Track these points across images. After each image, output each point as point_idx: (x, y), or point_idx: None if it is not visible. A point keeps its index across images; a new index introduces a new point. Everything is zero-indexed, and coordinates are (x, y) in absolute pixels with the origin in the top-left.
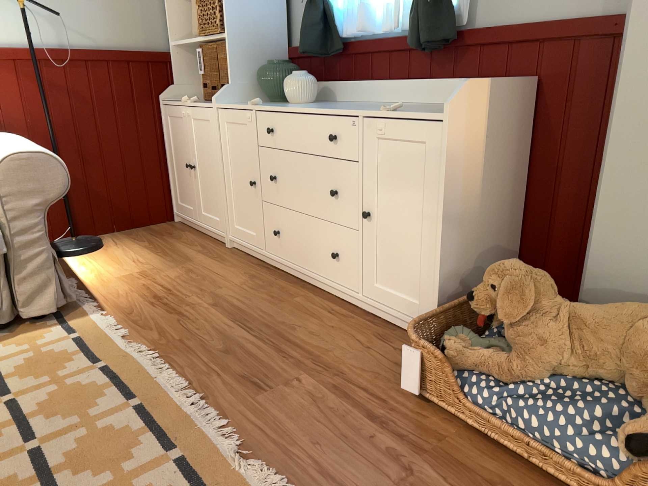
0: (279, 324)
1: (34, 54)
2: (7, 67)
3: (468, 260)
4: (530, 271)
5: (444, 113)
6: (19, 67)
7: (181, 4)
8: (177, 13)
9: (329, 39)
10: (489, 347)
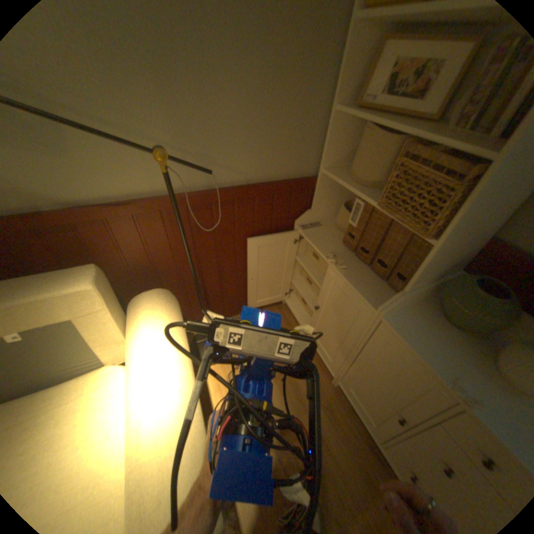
0: None
1: (180, 221)
2: (152, 214)
3: None
4: None
5: None
6: (165, 212)
7: (350, 118)
8: (342, 131)
9: None
10: None
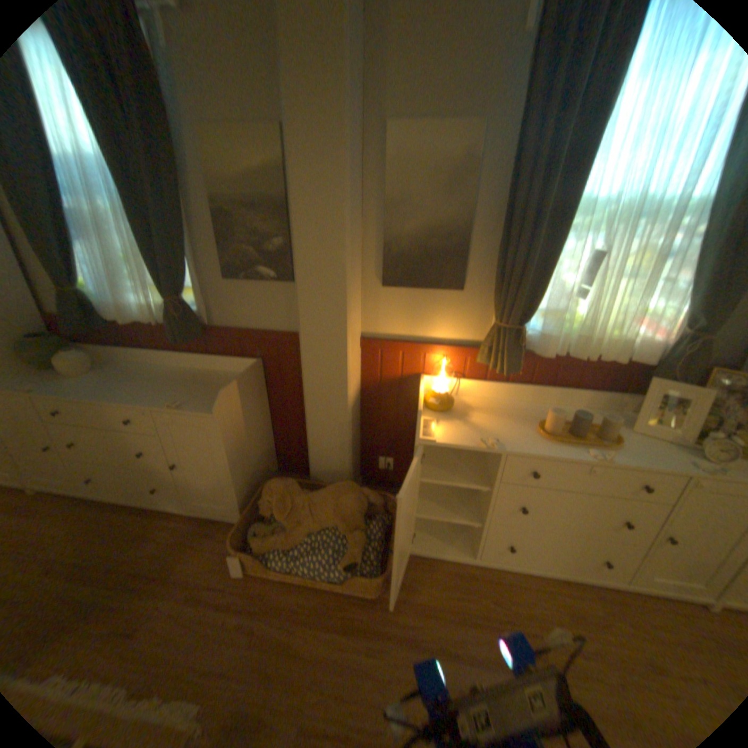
0: (122, 564)
1: None
2: None
3: (249, 474)
4: (286, 487)
5: (213, 410)
6: None
7: None
8: None
9: (89, 318)
10: (274, 531)
